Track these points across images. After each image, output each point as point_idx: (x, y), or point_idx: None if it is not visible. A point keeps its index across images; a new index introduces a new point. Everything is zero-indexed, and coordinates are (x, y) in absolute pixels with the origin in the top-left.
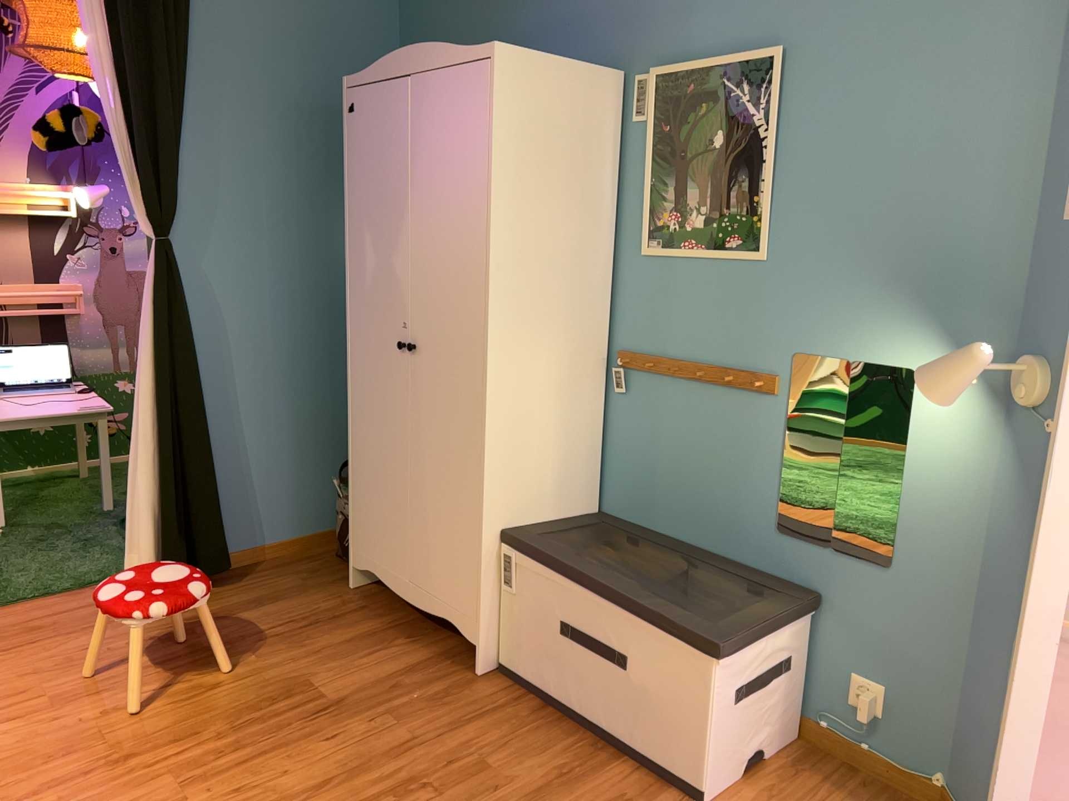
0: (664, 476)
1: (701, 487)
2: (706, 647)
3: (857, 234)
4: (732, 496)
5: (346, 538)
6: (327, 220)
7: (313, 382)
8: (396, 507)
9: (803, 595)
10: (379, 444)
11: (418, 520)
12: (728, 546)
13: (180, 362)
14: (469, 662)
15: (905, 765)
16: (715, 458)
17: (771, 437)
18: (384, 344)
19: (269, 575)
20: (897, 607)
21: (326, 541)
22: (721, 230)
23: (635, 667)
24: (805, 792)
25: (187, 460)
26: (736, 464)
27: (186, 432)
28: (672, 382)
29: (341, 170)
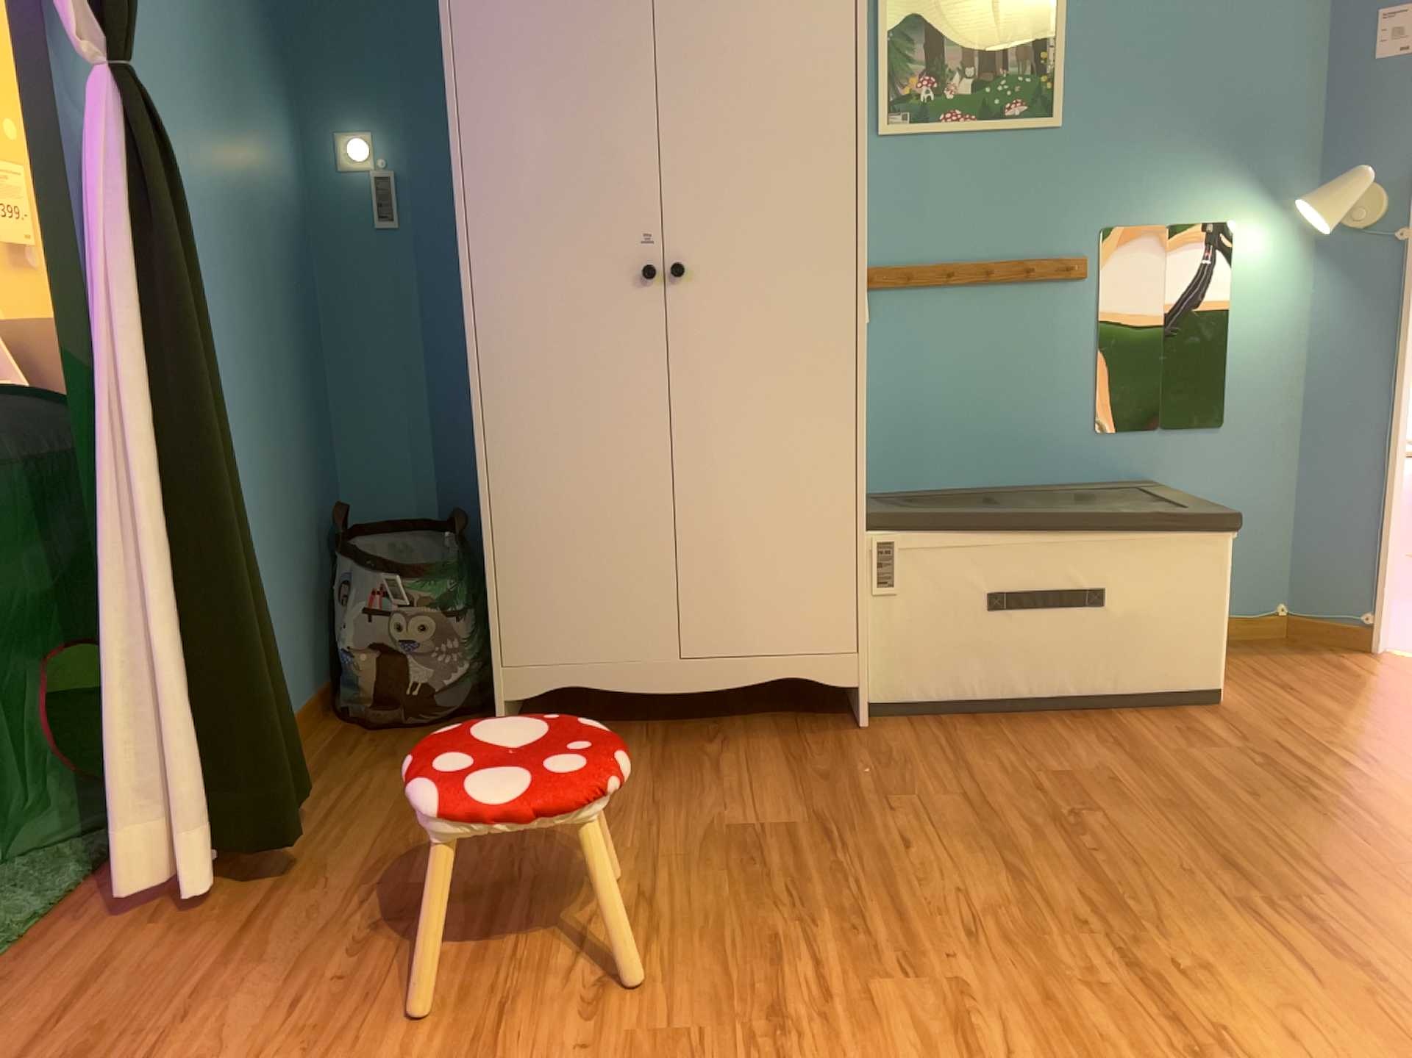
0: (935, 415)
1: (992, 413)
2: (1222, 524)
3: (1164, 90)
4: (1035, 412)
5: (413, 677)
6: (244, 102)
7: (268, 415)
8: (634, 549)
9: (1154, 483)
10: (579, 456)
11: (686, 554)
12: (1034, 471)
13: (202, 355)
14: (820, 723)
15: (1250, 615)
16: (1007, 372)
17: (1080, 329)
18: (584, 282)
19: (337, 779)
20: (1231, 464)
21: (318, 713)
22: (997, 97)
23: (1116, 595)
24: (1226, 667)
25: (237, 568)
26: (1036, 371)
27: (229, 509)
28: (936, 294)
29: (246, 8)
